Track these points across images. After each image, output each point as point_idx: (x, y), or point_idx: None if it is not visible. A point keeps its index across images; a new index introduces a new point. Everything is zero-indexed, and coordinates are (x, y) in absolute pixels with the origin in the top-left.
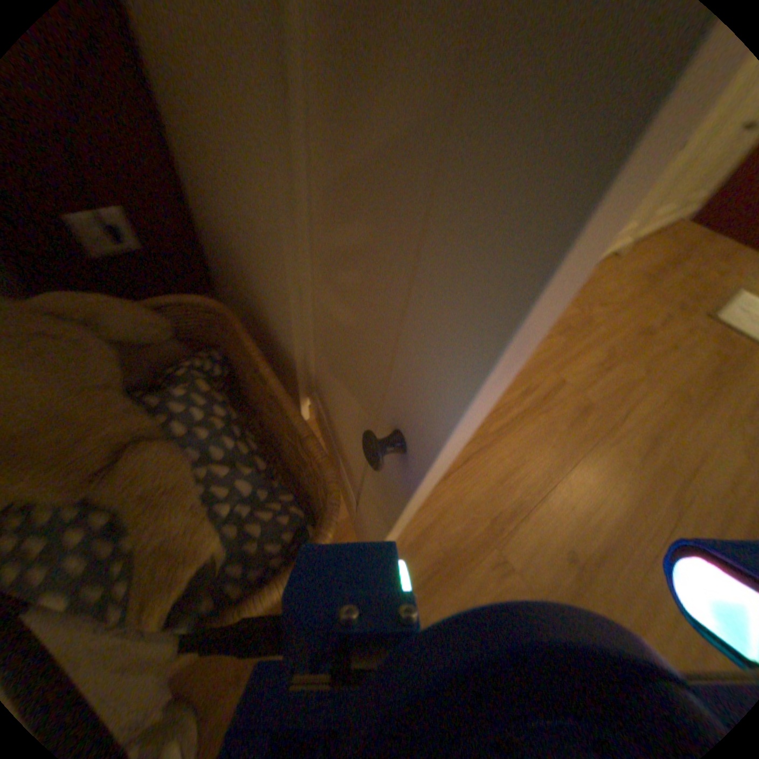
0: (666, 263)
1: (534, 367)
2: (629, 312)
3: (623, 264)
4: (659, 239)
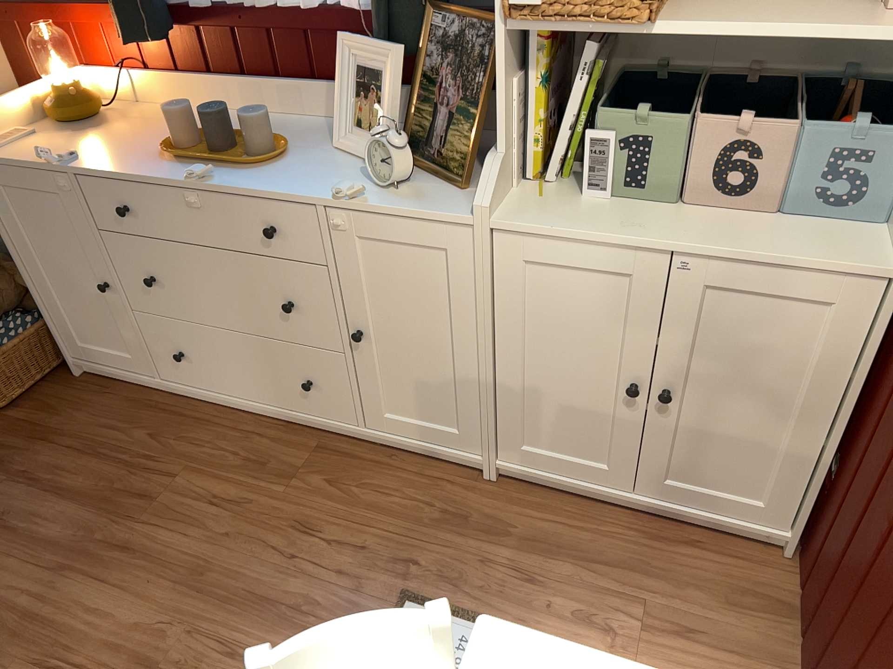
0: (540, 536)
1: (191, 453)
2: (342, 506)
3: (472, 486)
4: (630, 522)
